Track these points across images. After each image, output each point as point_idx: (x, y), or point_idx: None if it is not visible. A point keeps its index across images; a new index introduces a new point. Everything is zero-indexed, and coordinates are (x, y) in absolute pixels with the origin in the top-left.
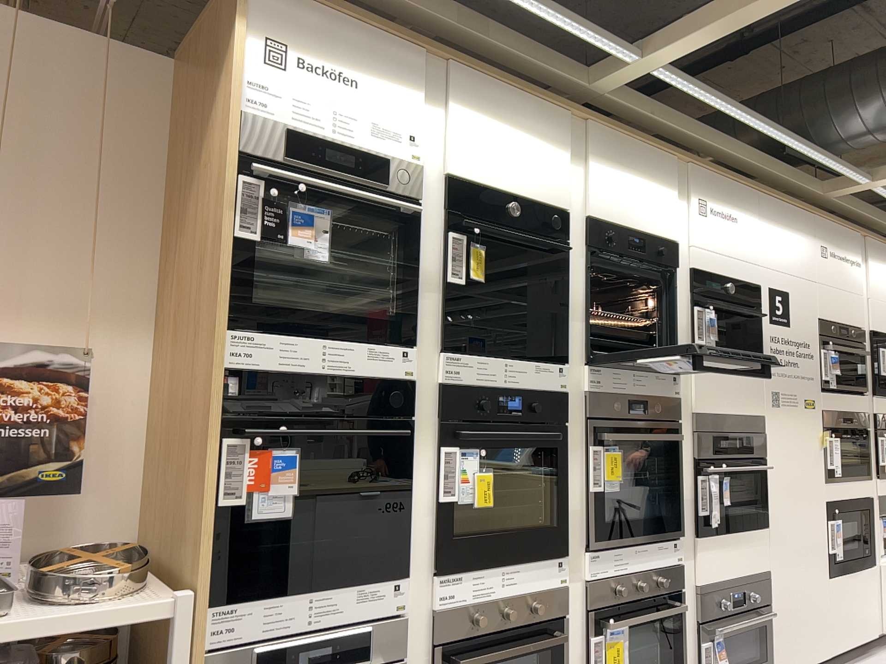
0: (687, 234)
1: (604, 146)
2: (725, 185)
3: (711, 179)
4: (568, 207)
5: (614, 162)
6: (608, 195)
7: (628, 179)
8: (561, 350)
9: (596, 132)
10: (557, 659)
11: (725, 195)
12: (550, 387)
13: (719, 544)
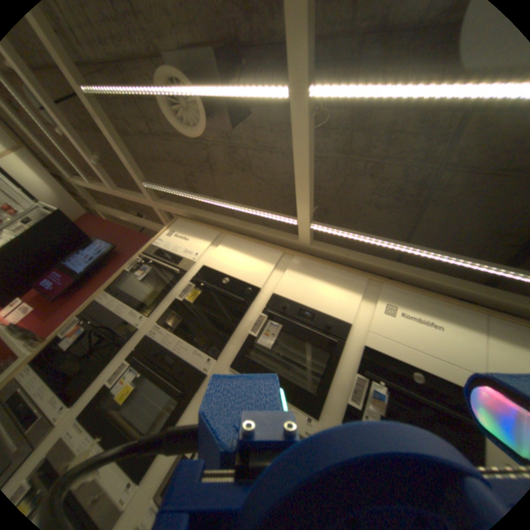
0: (369, 323)
1: (300, 266)
2: (430, 301)
3: (410, 294)
4: (259, 287)
5: (304, 273)
6: (292, 286)
7: (313, 282)
8: (219, 352)
9: (297, 260)
10: None
11: (429, 307)
12: (196, 366)
13: None
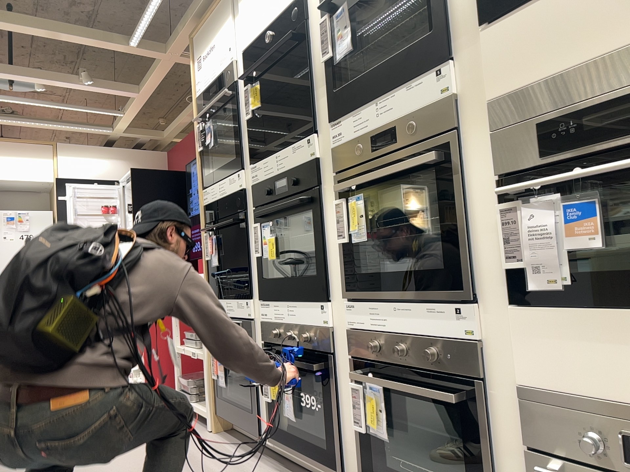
0: None
1: None
2: None
3: None
4: None
5: None
6: None
7: None
8: (314, 122)
9: None
10: (328, 388)
11: None
12: (302, 159)
13: (579, 327)
